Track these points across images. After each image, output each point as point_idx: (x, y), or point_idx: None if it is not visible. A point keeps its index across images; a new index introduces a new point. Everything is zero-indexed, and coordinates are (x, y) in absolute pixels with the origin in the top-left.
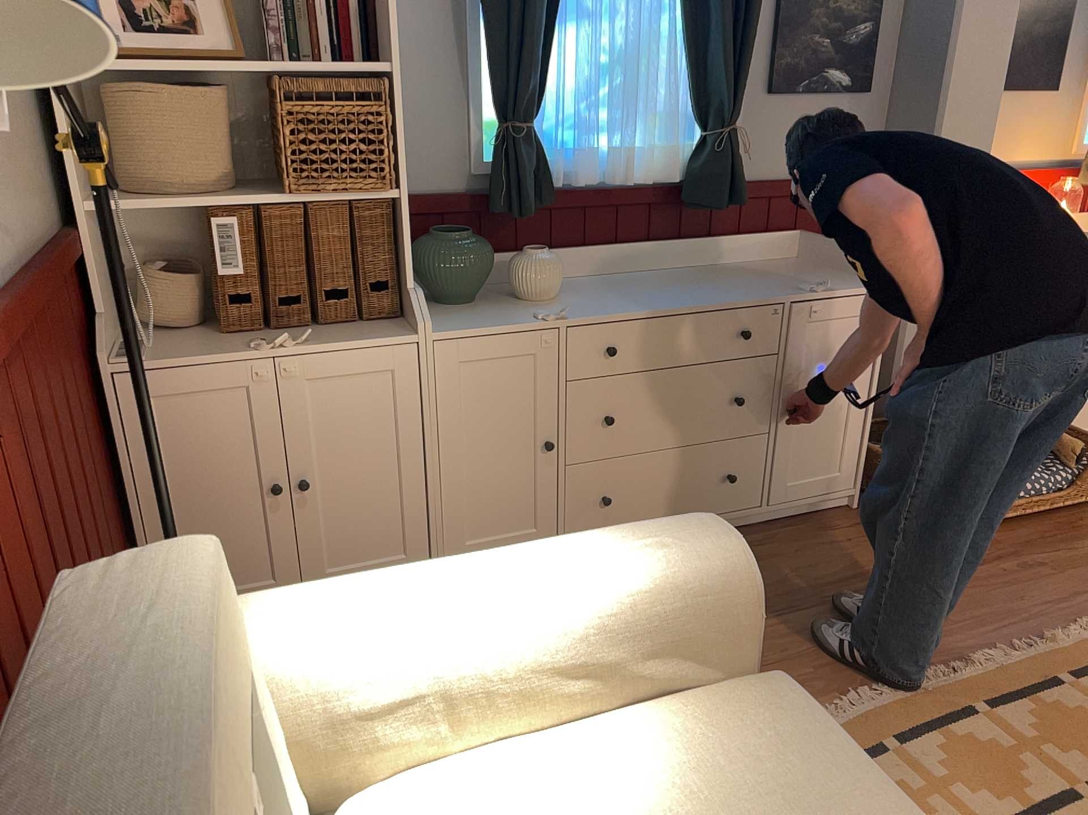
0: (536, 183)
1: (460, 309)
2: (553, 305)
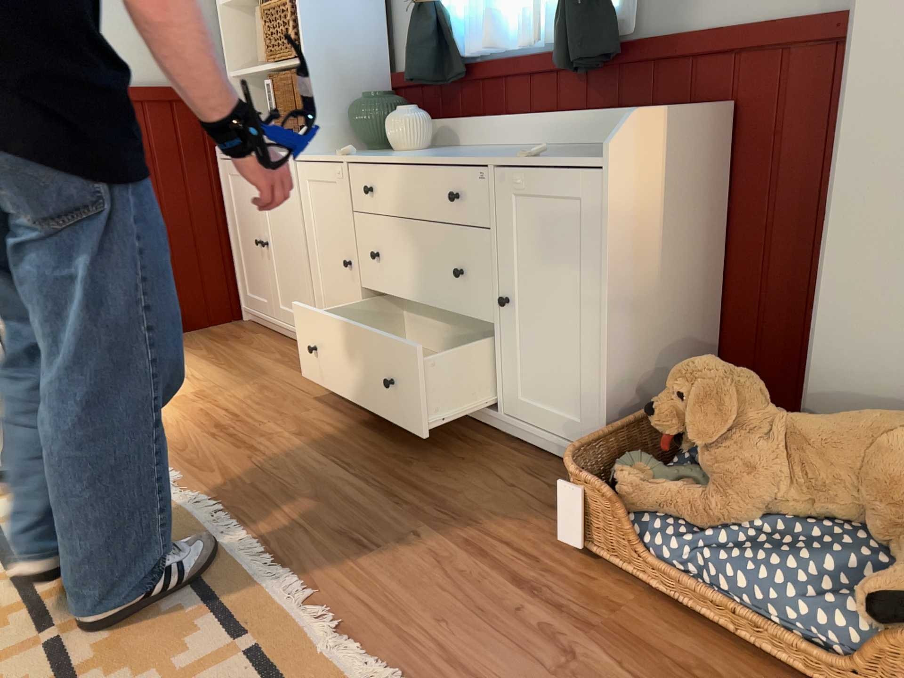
0: (433, 54)
1: (358, 152)
2: (389, 153)
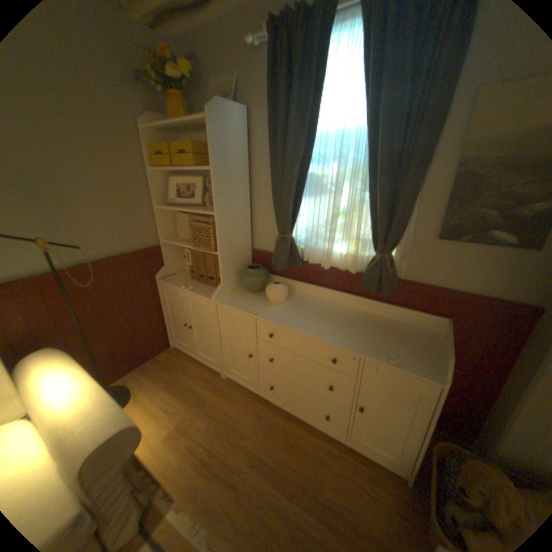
0: (289, 257)
1: (246, 295)
2: (272, 306)
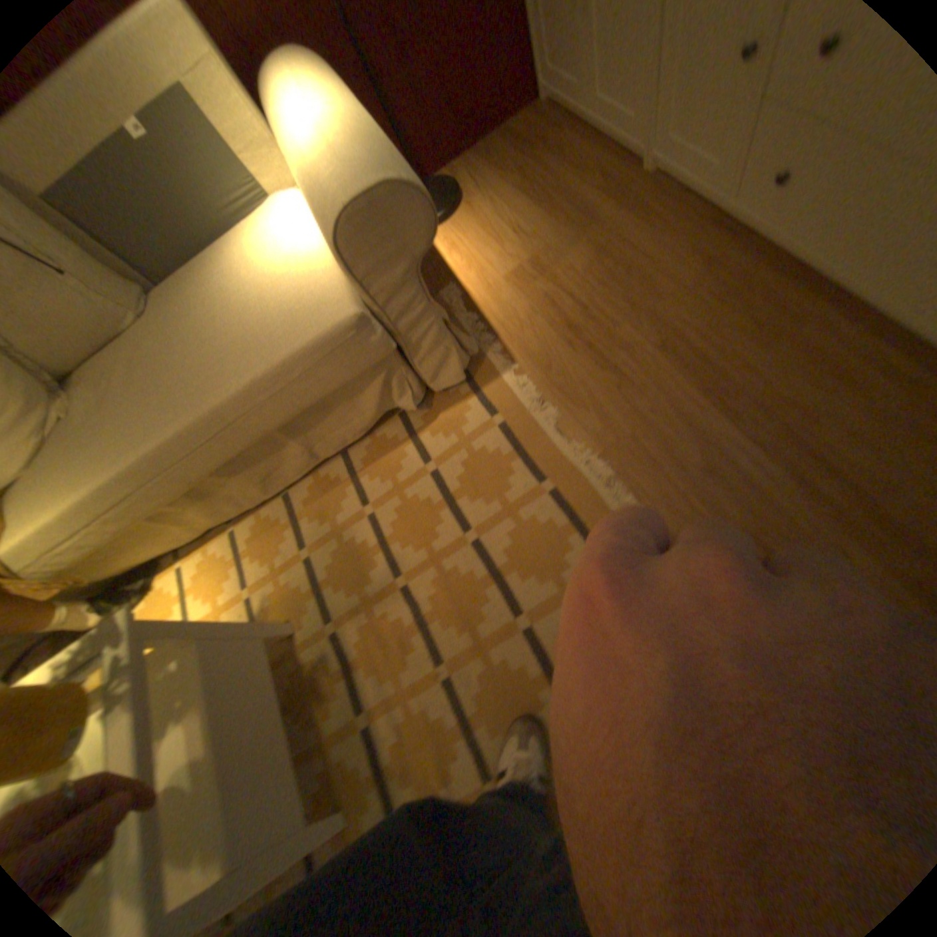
0: None
1: None
2: None
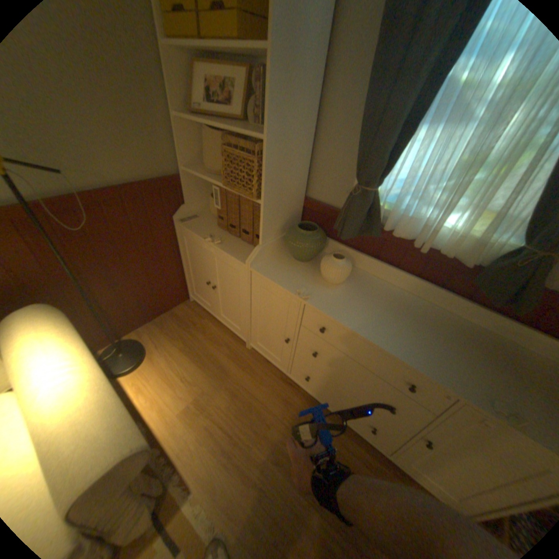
0: (365, 223)
1: (292, 263)
2: (327, 288)
